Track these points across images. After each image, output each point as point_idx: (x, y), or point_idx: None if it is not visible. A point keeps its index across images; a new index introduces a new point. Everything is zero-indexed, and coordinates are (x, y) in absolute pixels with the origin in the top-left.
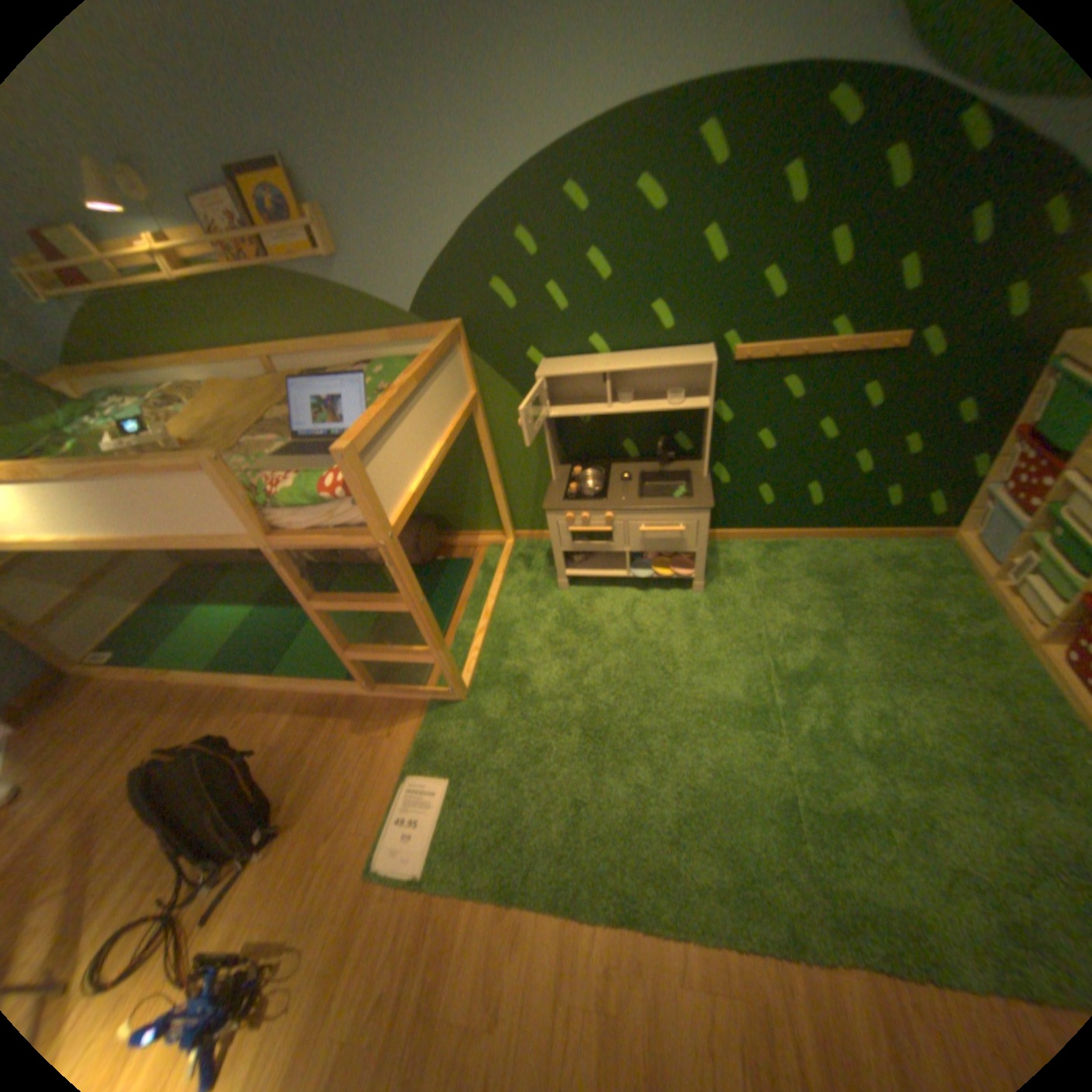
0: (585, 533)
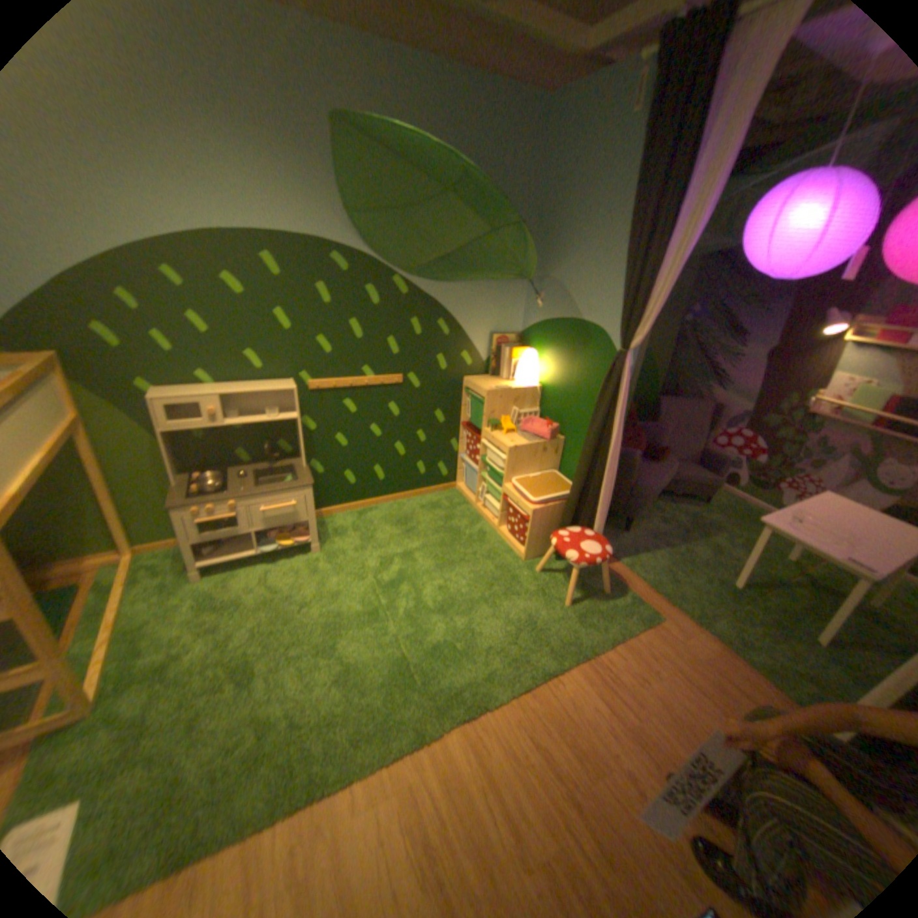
0: (212, 523)
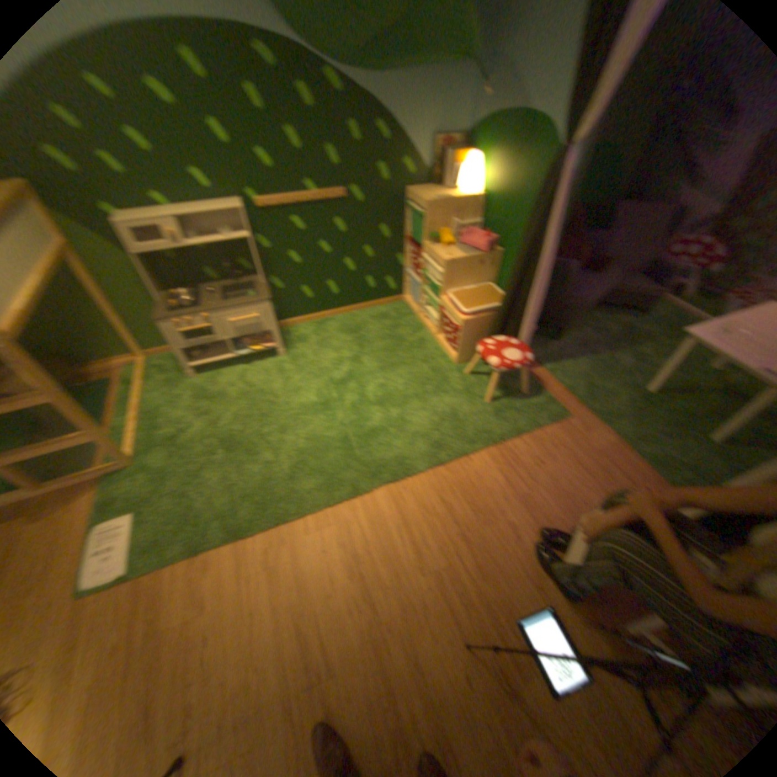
0: (195, 331)
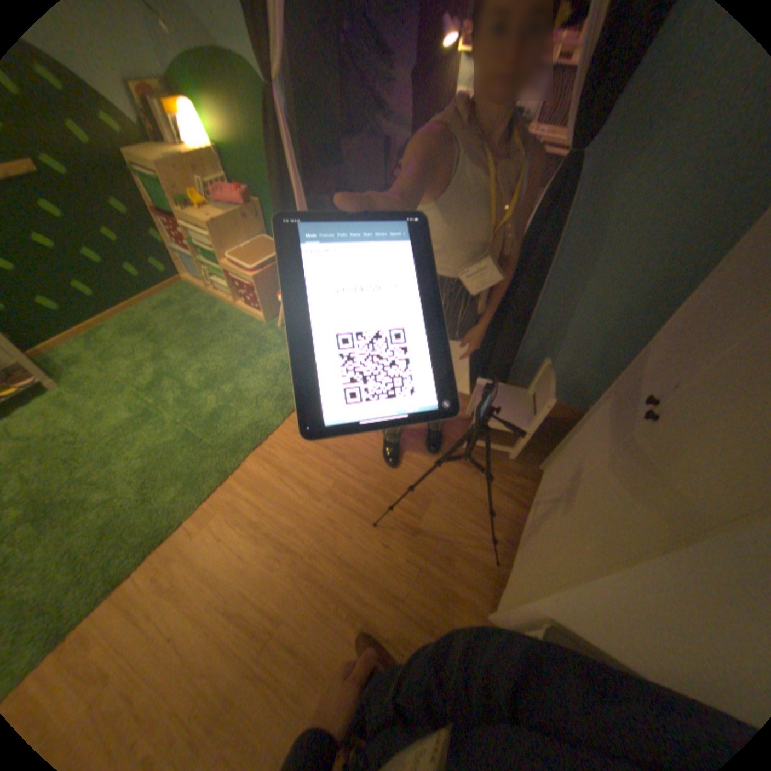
0: None
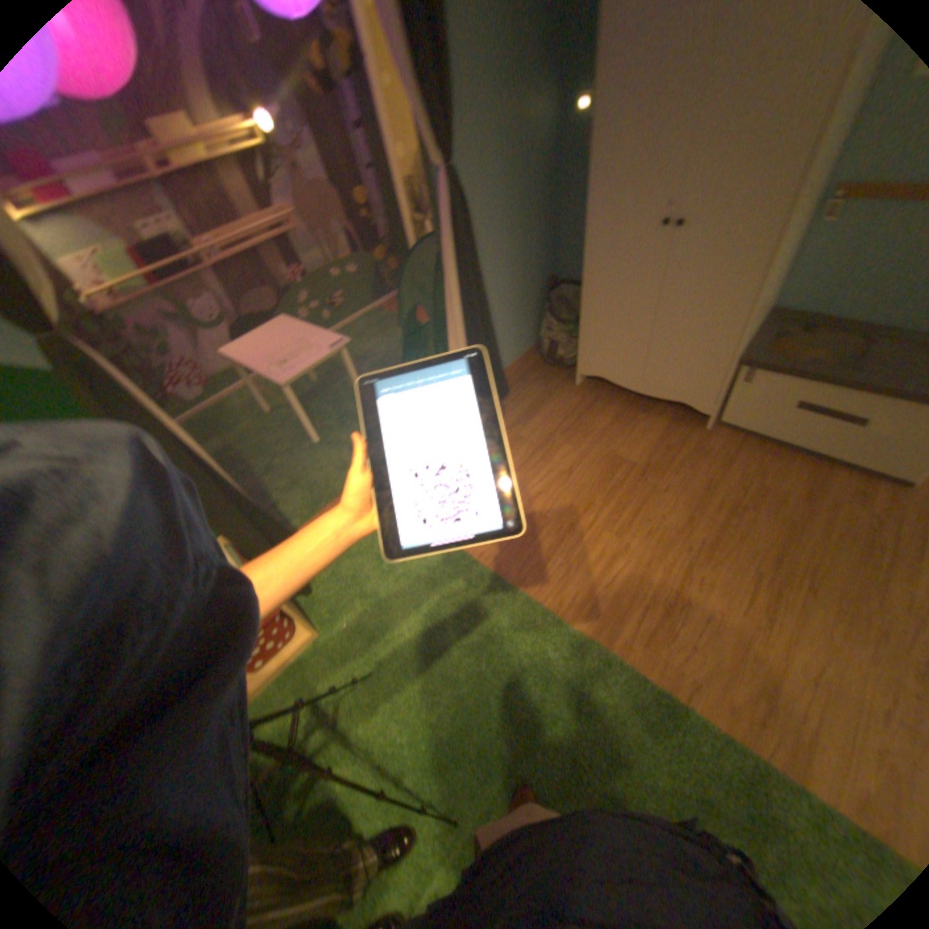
0: None
